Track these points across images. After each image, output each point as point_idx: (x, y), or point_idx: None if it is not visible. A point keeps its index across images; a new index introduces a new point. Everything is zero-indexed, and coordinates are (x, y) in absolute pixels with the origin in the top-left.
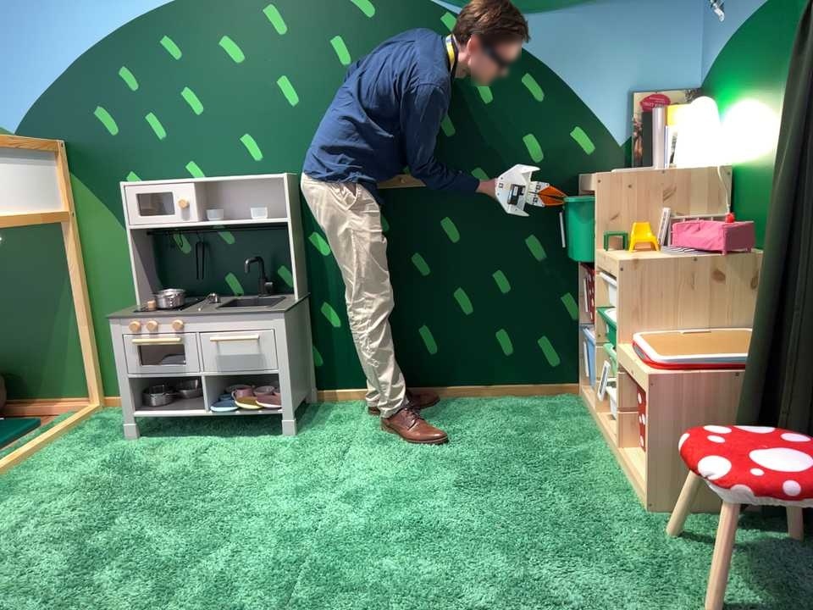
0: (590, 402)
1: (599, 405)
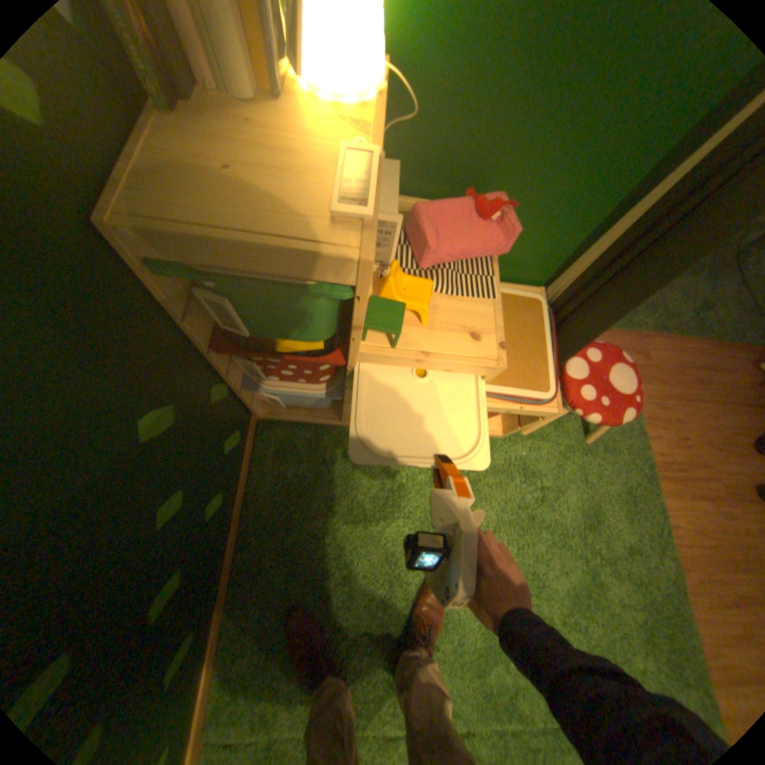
0: (313, 418)
1: (323, 413)
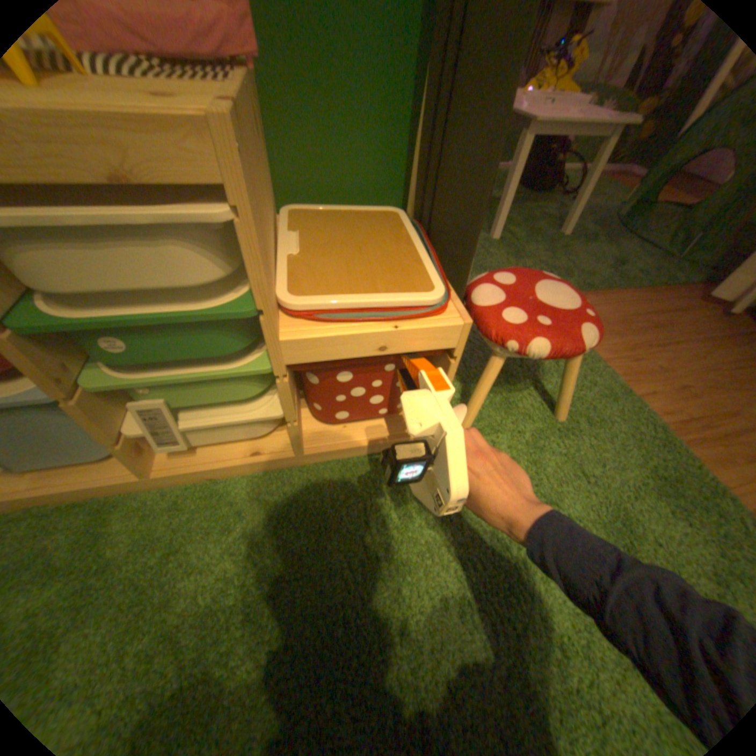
0: (85, 484)
1: (108, 470)
